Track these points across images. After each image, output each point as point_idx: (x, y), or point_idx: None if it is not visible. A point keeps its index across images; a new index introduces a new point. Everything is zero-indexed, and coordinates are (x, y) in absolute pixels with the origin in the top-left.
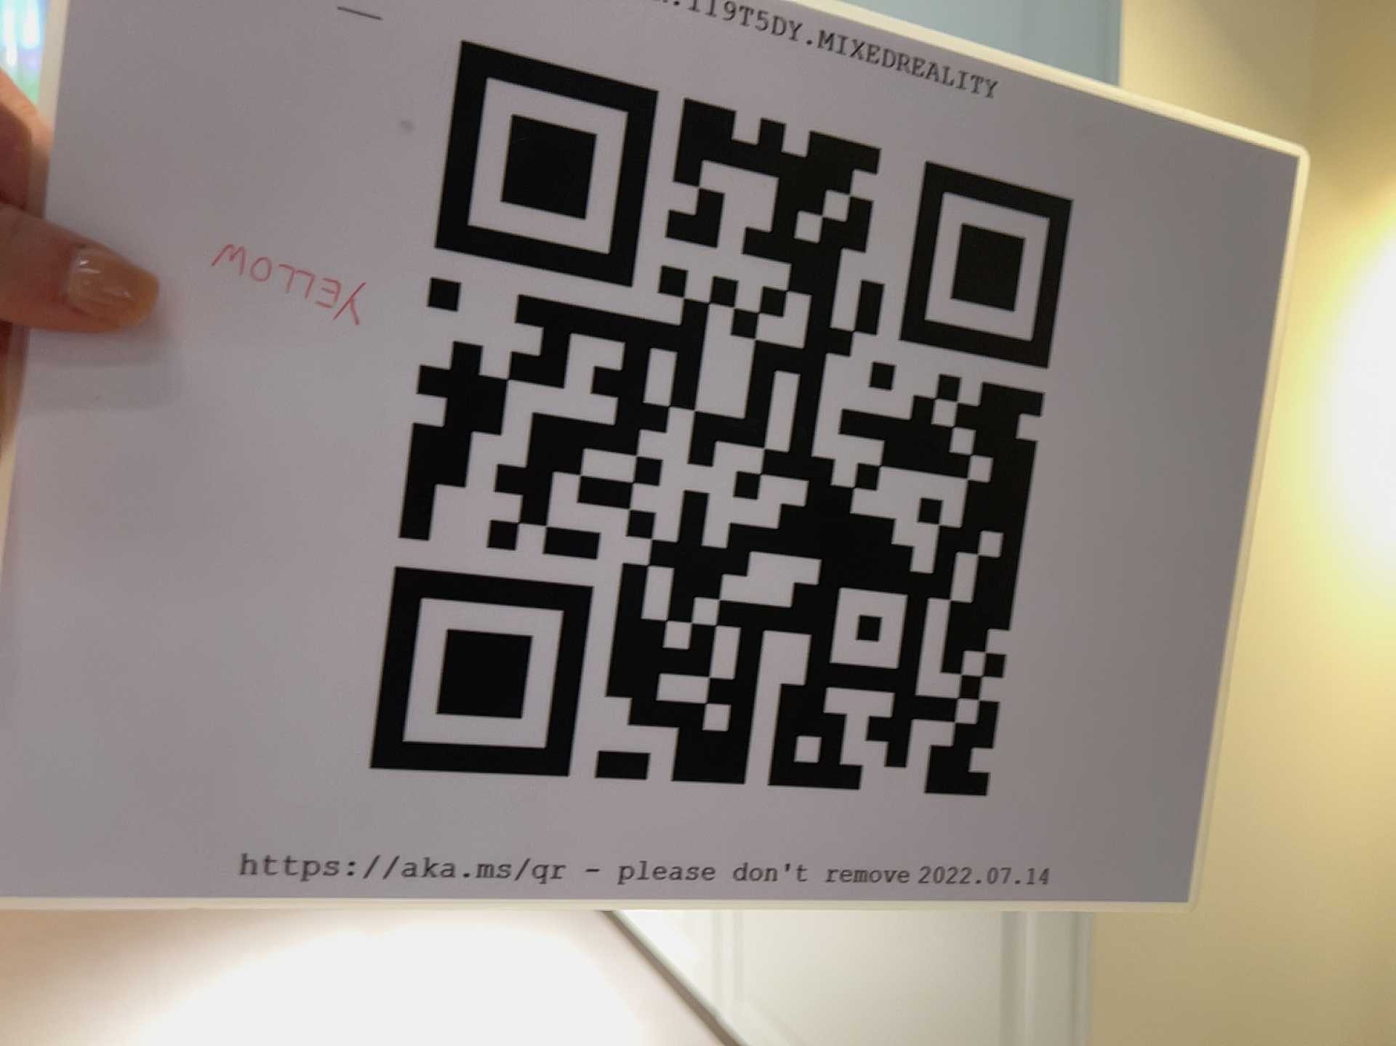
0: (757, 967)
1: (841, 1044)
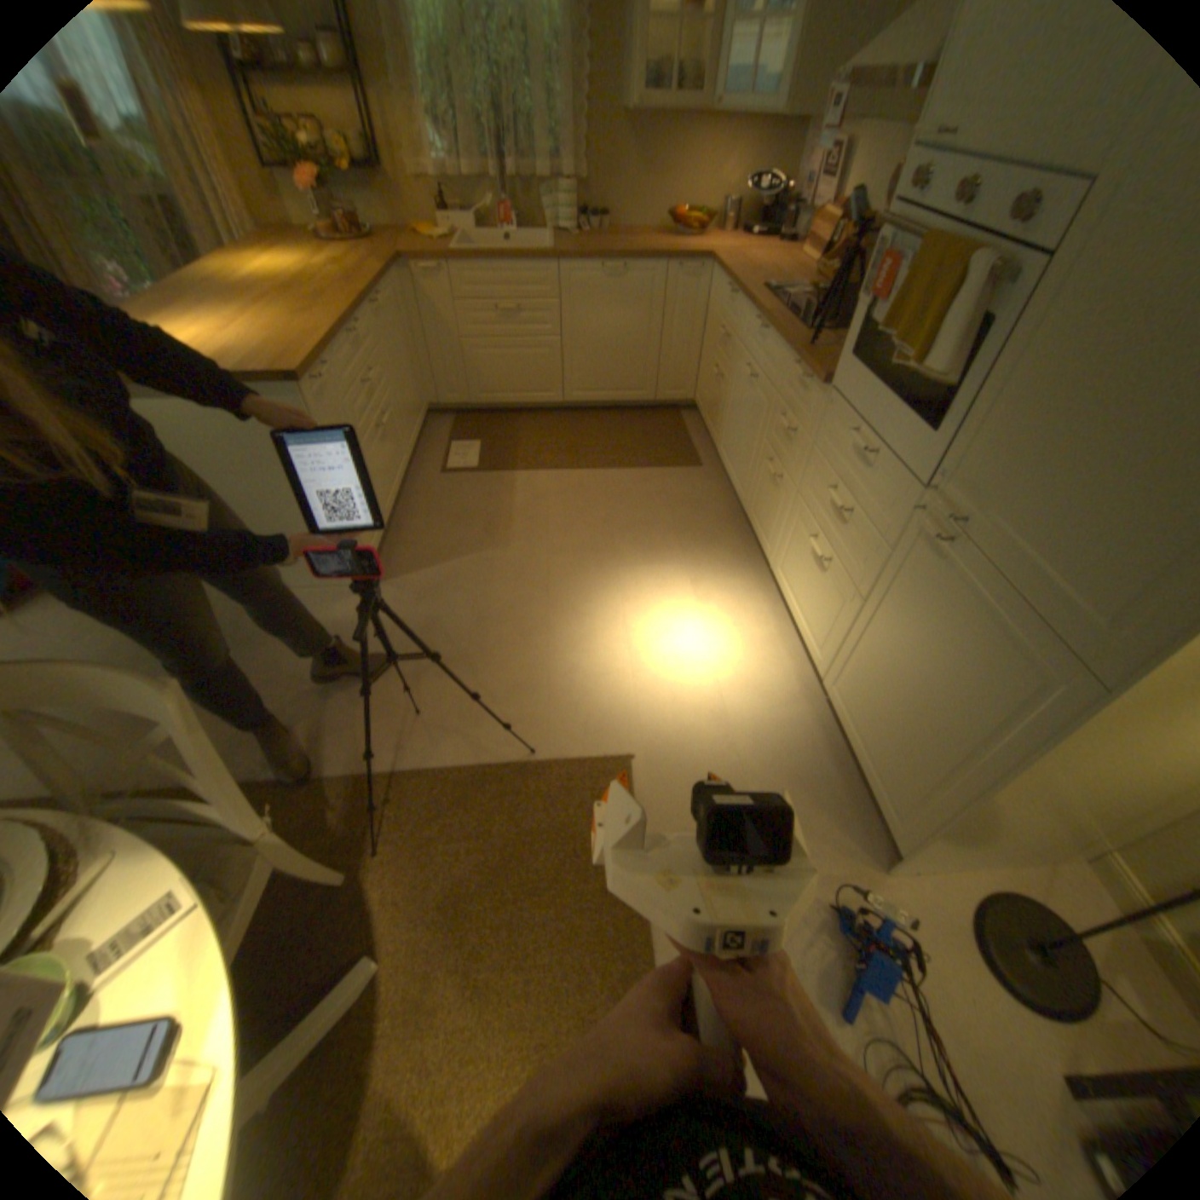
0: (839, 677)
1: (861, 723)
